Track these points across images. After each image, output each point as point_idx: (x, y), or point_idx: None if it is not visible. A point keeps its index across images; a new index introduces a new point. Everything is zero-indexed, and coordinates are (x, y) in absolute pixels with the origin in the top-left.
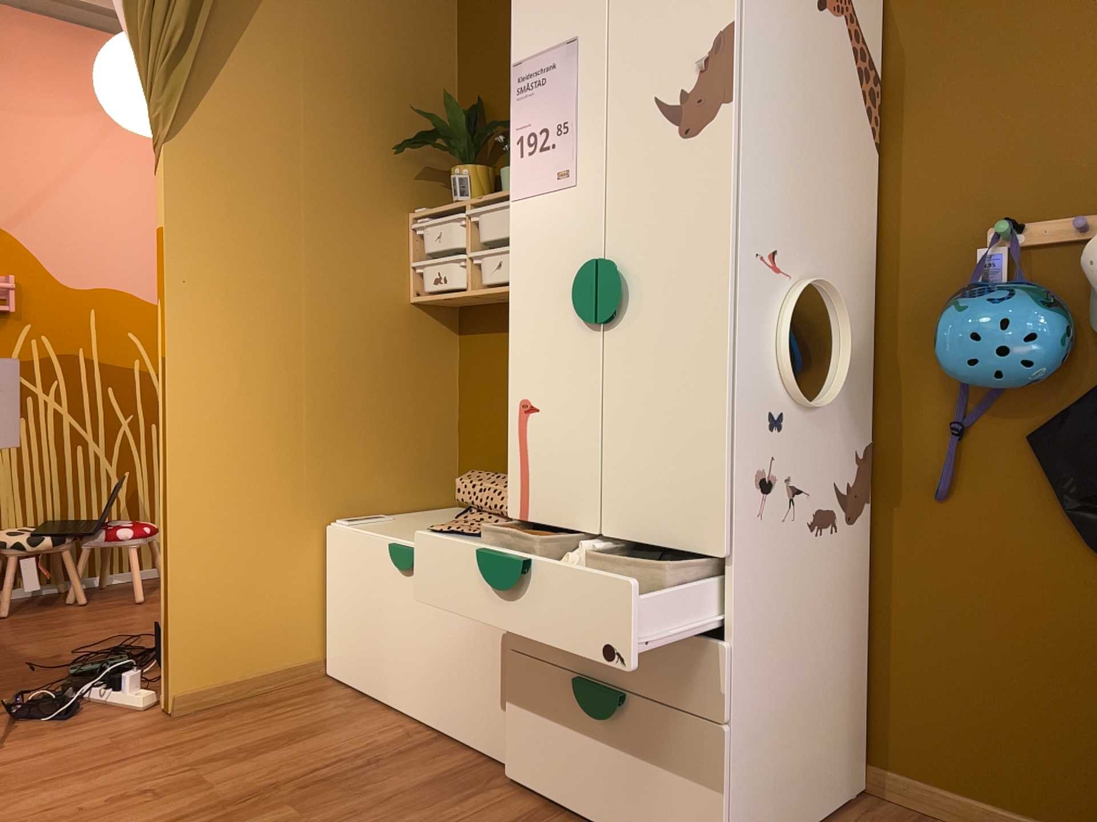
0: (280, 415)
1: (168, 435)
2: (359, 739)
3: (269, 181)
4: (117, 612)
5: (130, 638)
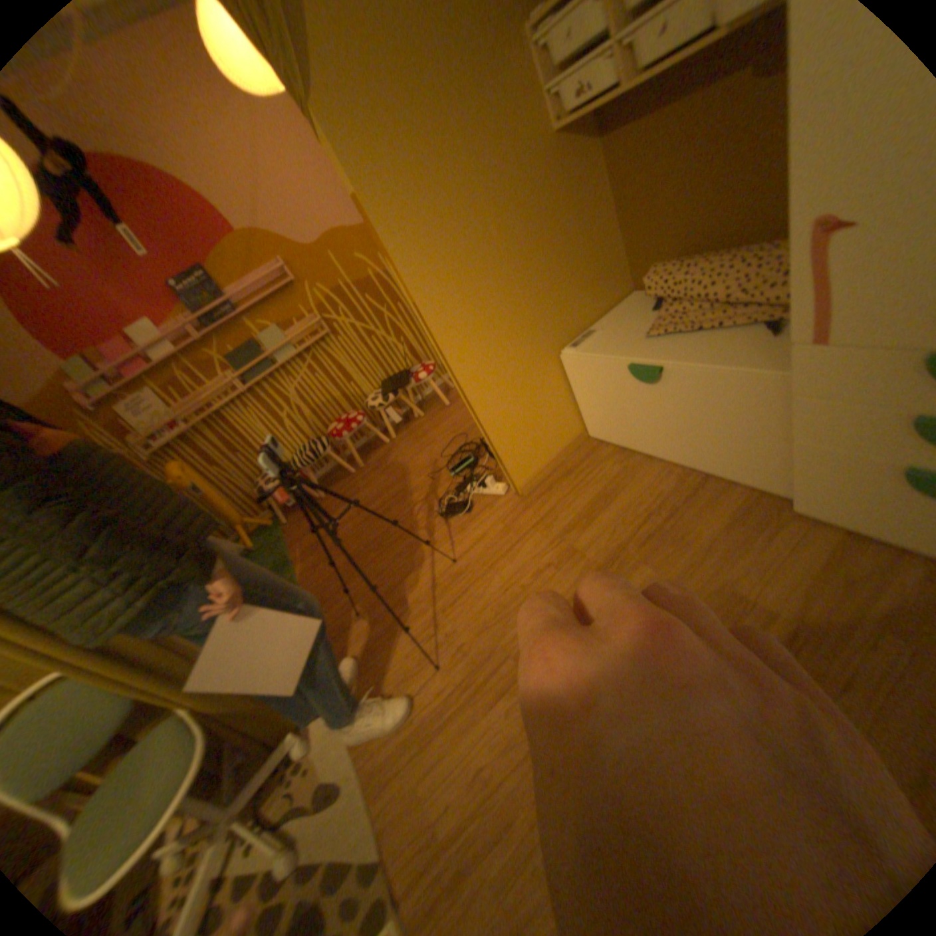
0: (502, 295)
1: (444, 353)
2: (650, 489)
3: (399, 77)
4: (442, 417)
5: (462, 435)
